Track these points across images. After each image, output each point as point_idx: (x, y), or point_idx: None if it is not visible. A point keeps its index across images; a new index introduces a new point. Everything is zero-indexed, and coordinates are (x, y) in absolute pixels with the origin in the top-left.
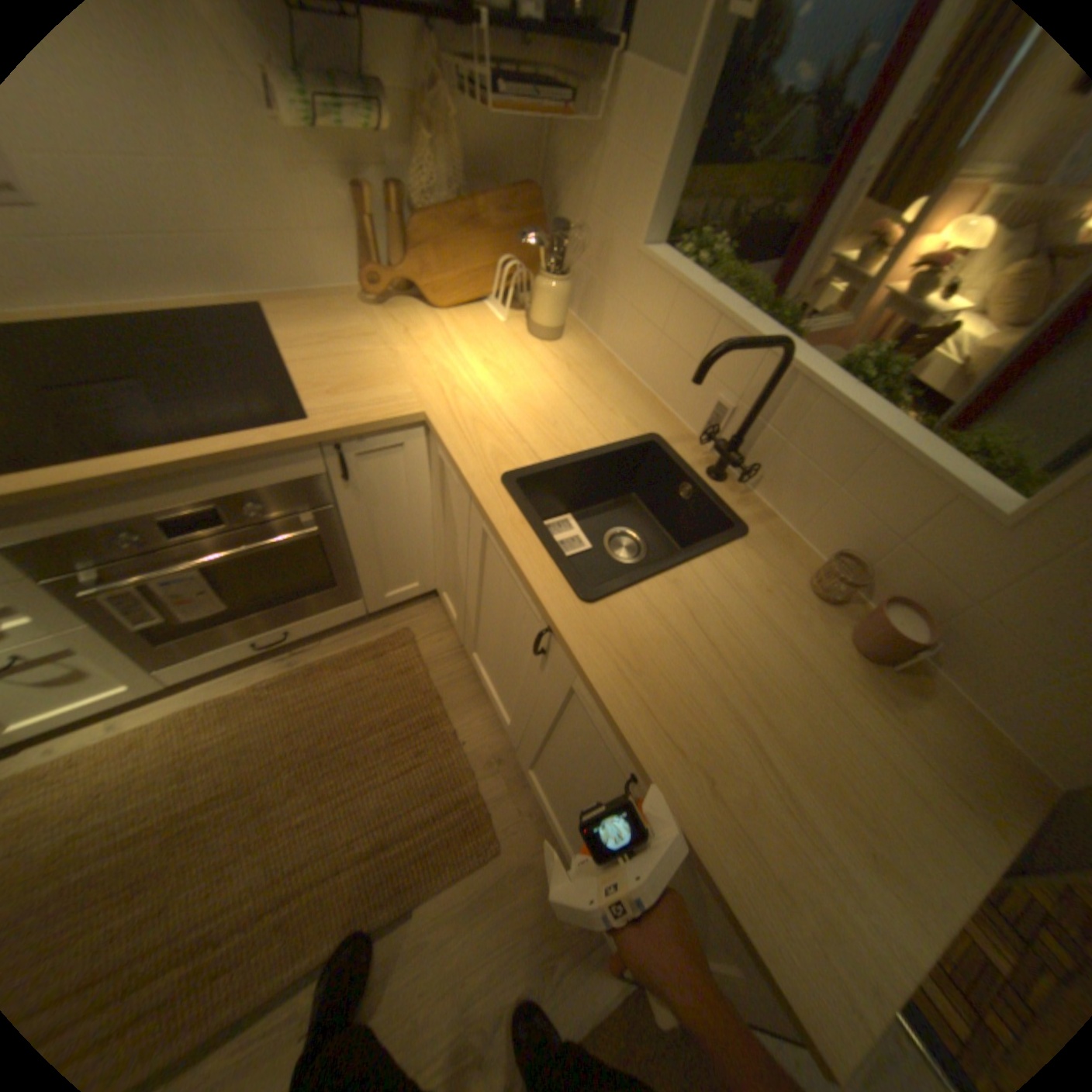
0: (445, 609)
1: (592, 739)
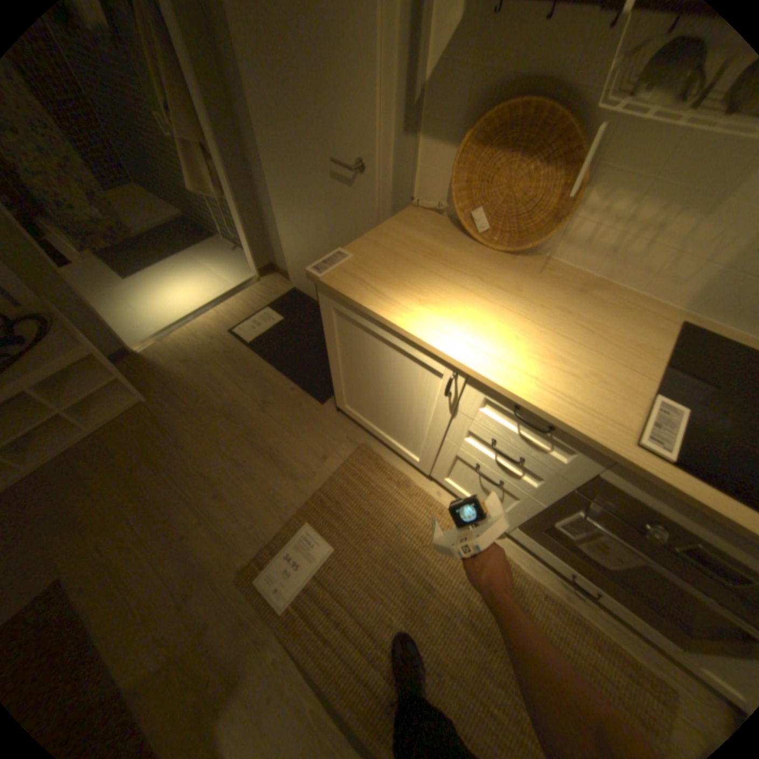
0: None
1: None
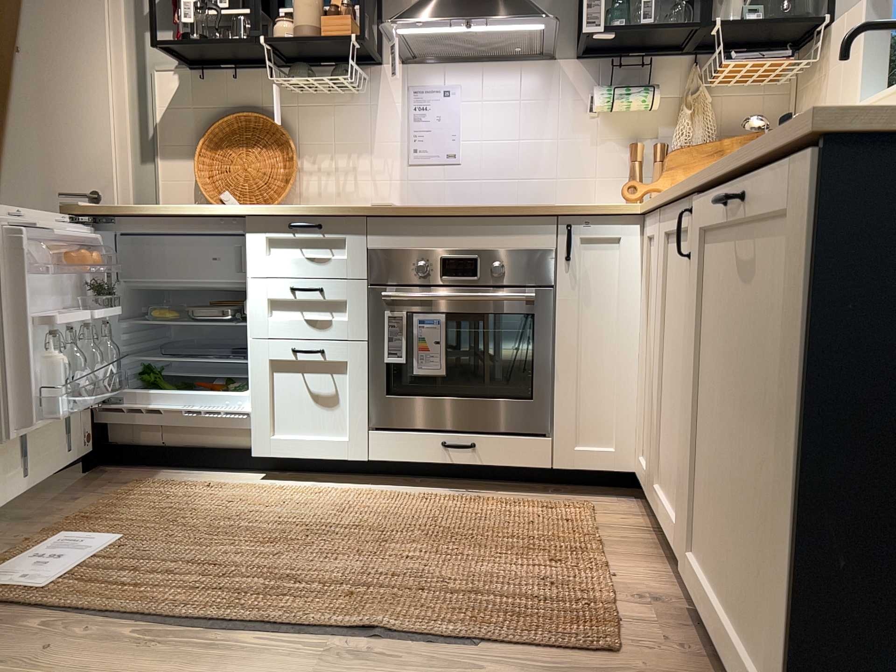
0: (642, 480)
1: (724, 273)
